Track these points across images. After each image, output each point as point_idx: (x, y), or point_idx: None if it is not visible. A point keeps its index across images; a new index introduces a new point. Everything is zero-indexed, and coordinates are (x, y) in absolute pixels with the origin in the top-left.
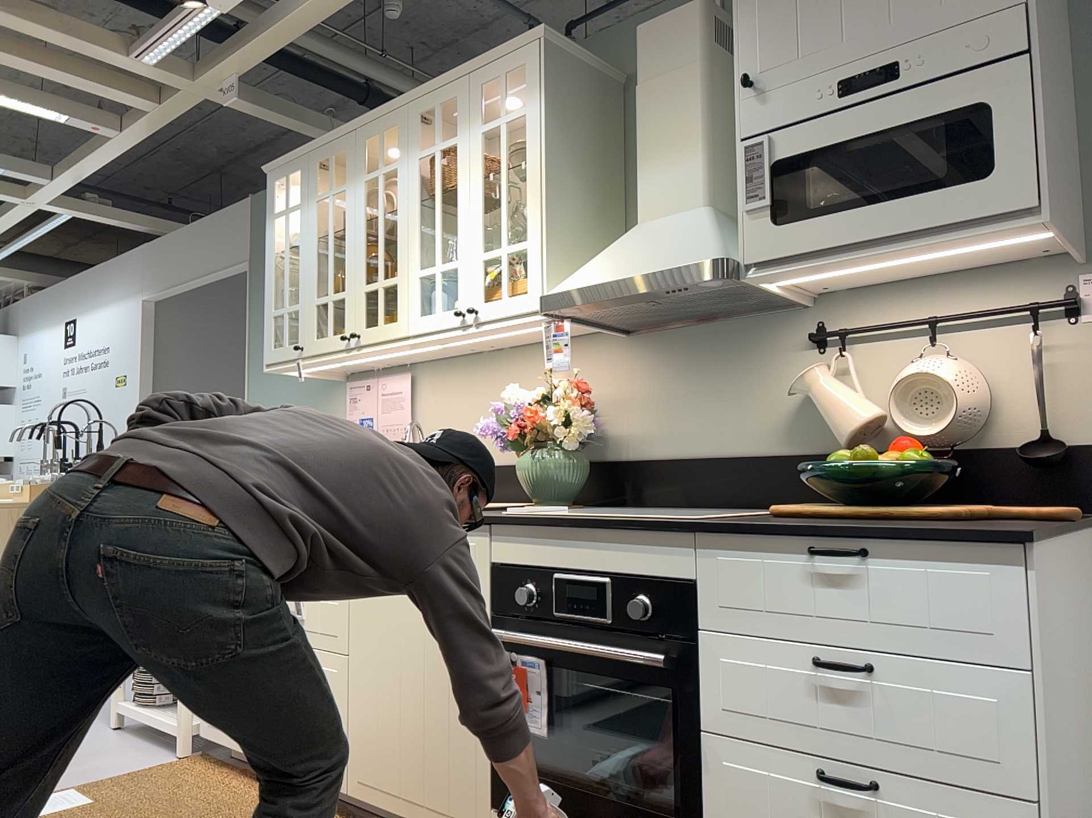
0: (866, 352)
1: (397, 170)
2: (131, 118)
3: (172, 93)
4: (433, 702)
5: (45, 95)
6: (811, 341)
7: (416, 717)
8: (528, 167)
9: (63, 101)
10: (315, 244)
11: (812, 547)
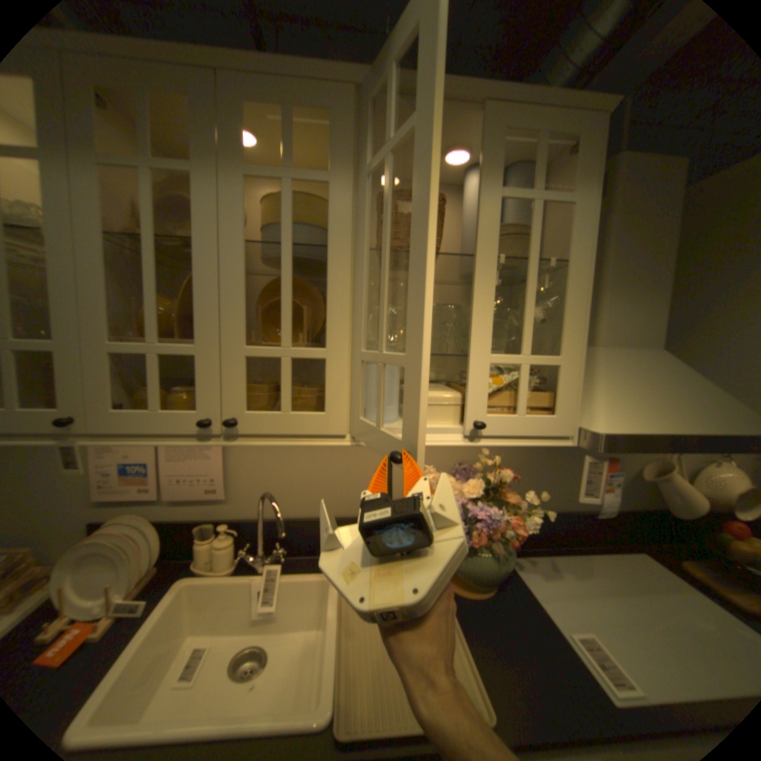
0: None
1: (329, 182)
2: None
3: None
4: None
5: None
6: None
7: None
8: (574, 269)
9: None
10: (92, 239)
11: None
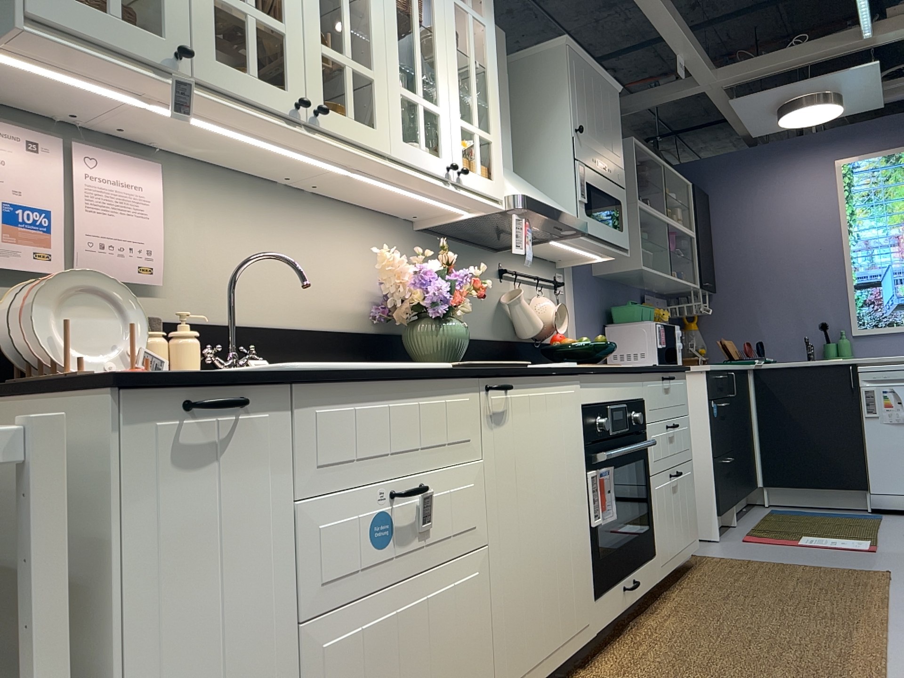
0: (516, 287)
1: None
2: None
3: None
4: (561, 541)
5: None
6: (499, 273)
7: (551, 565)
8: (491, 74)
9: None
10: None
11: (663, 377)
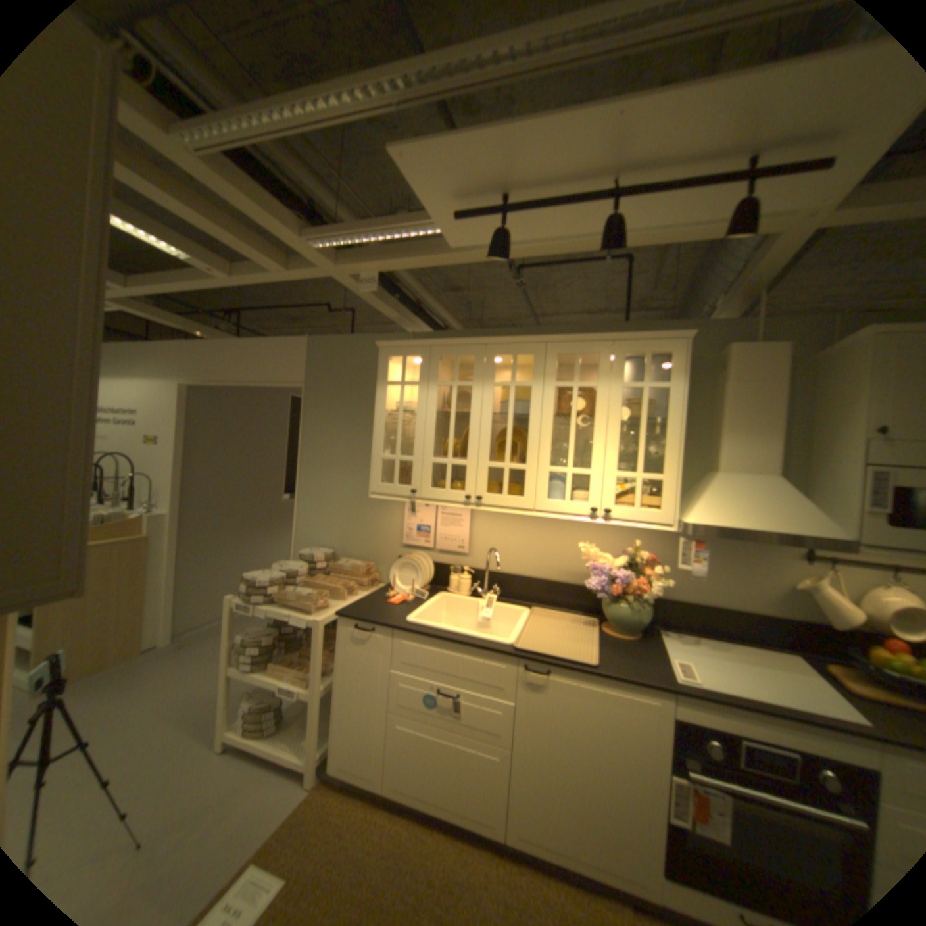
0: (843, 572)
1: (532, 388)
2: (238, 265)
3: (300, 262)
4: (608, 800)
5: (169, 232)
6: (804, 556)
7: (588, 807)
8: (670, 425)
9: (184, 240)
10: (433, 417)
11: None
